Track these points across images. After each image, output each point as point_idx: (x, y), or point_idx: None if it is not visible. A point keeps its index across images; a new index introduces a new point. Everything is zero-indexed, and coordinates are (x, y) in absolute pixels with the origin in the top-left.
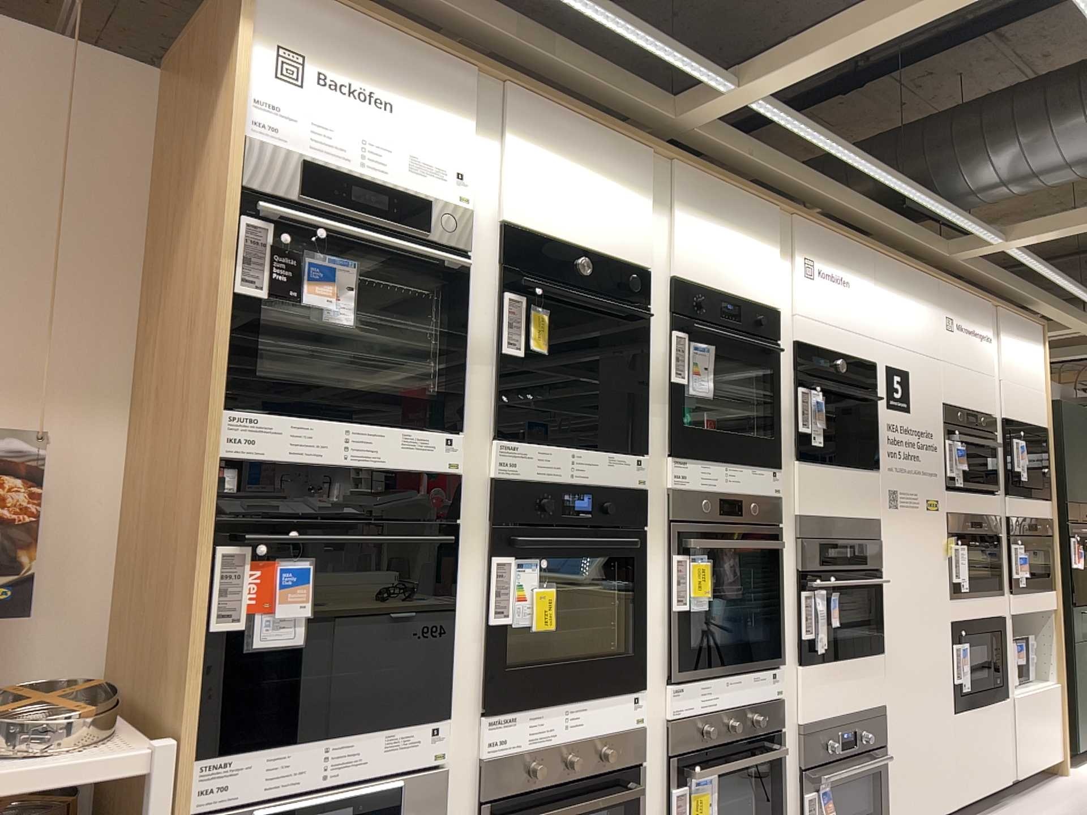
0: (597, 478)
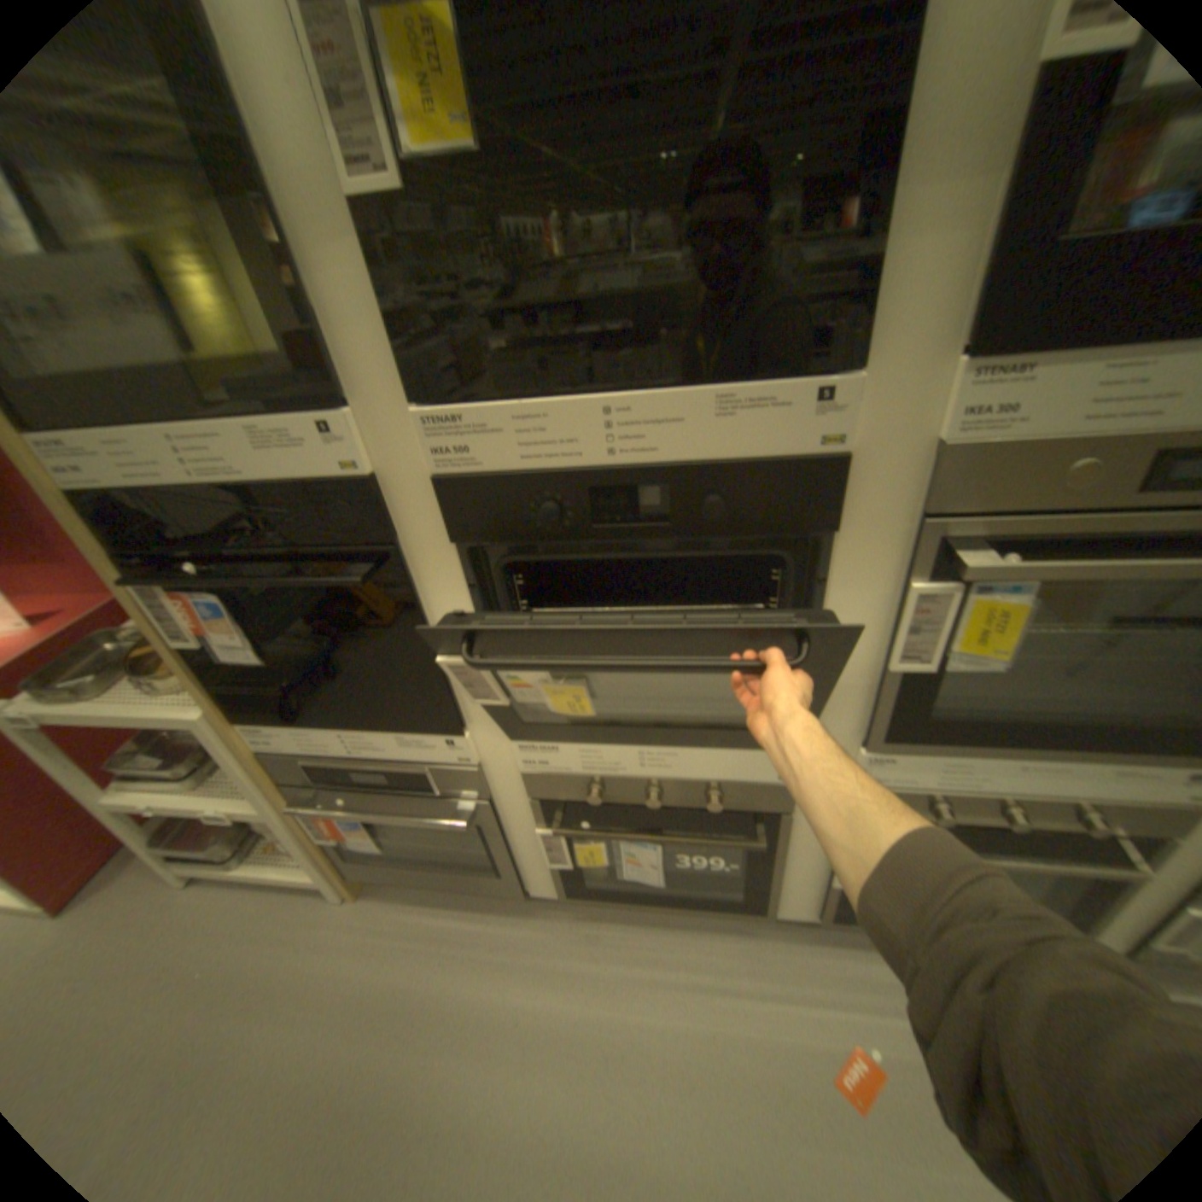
0: (688, 452)
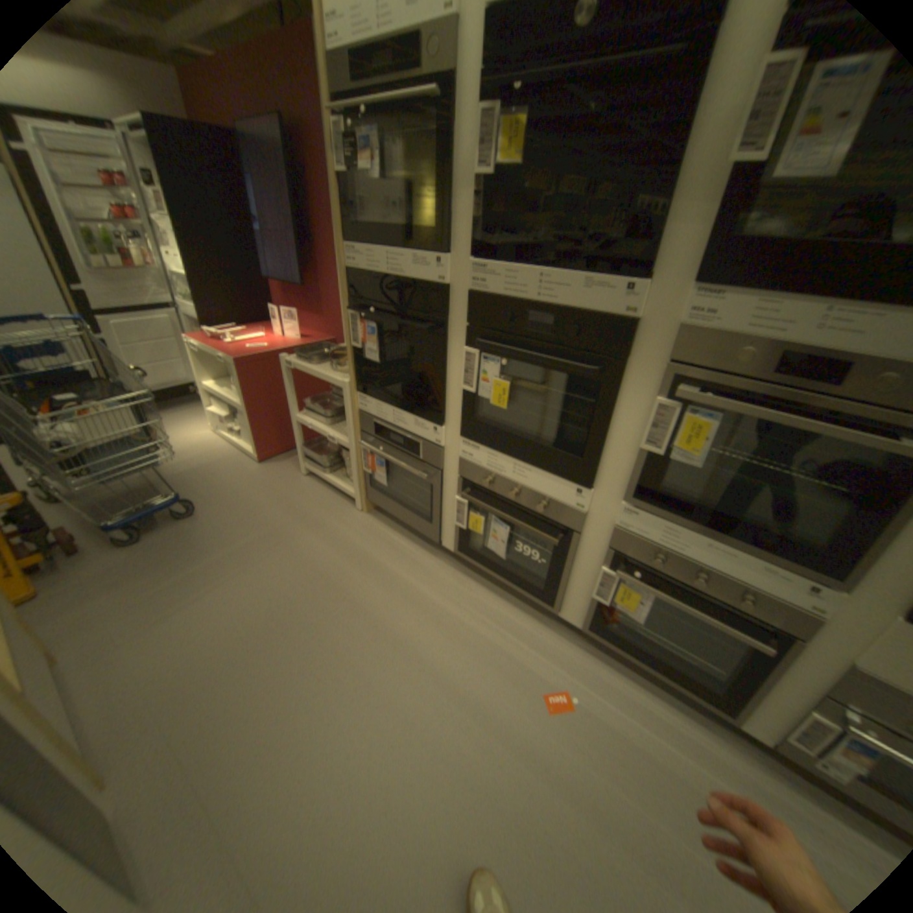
0: (568, 303)
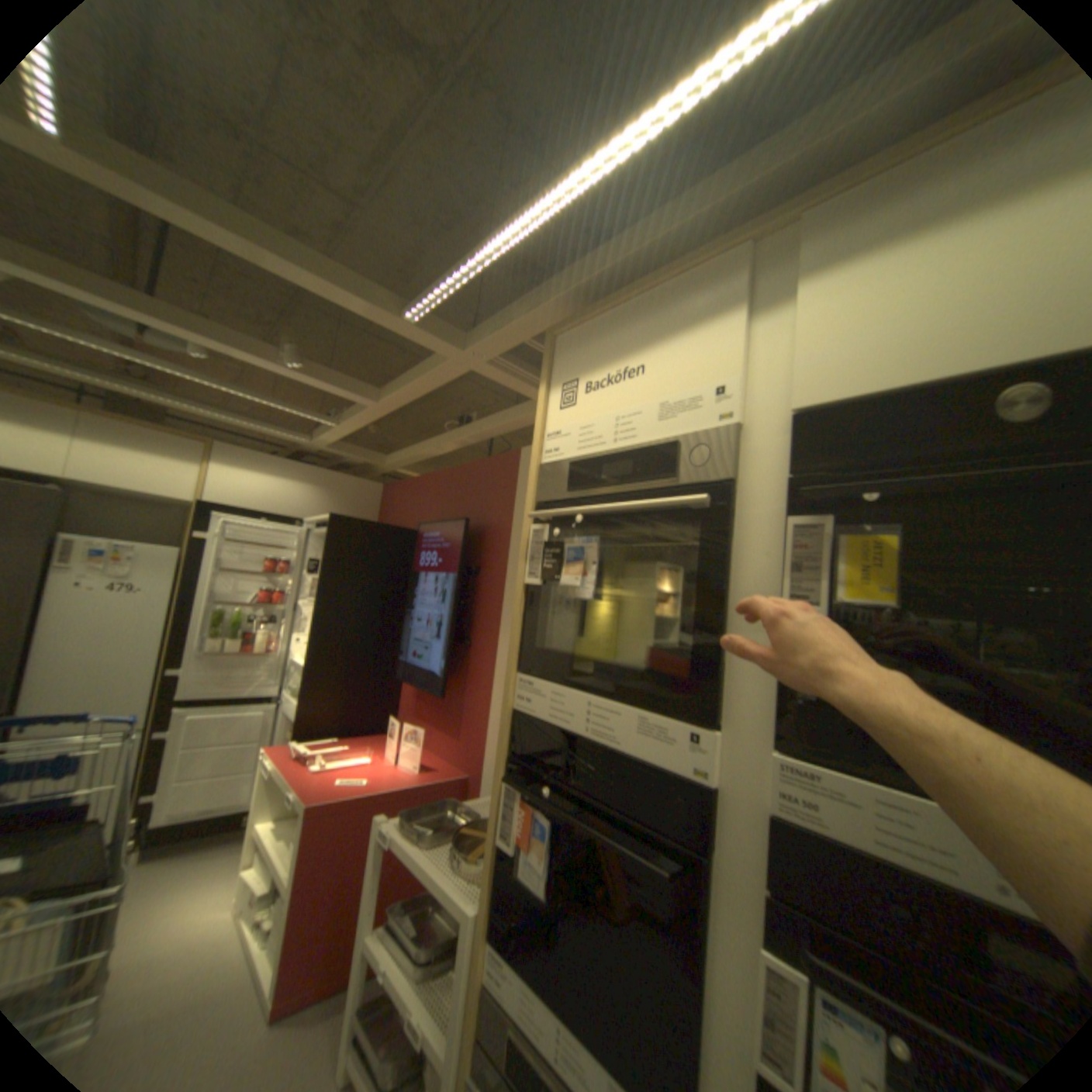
0: None
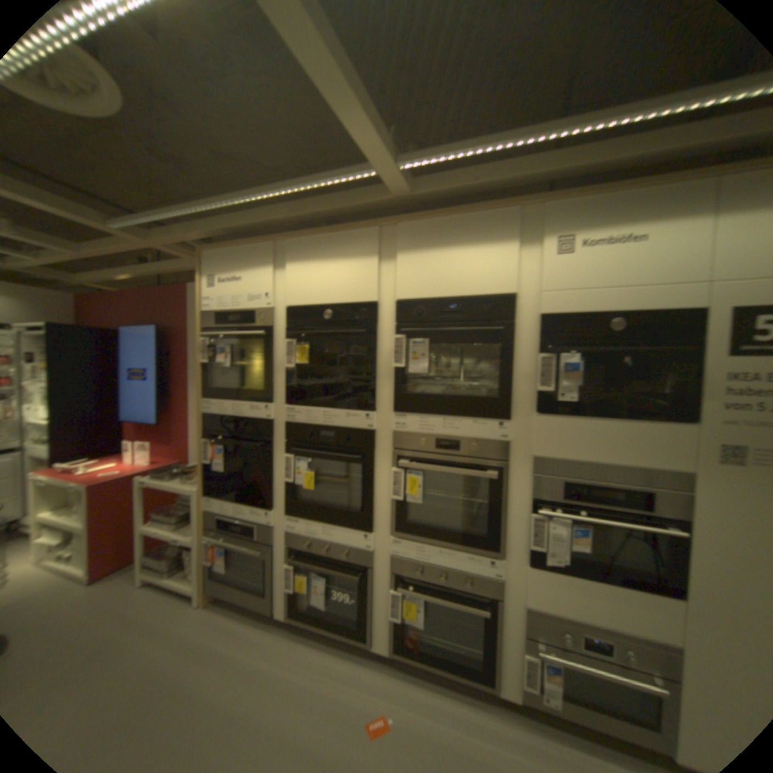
0: (341, 425)
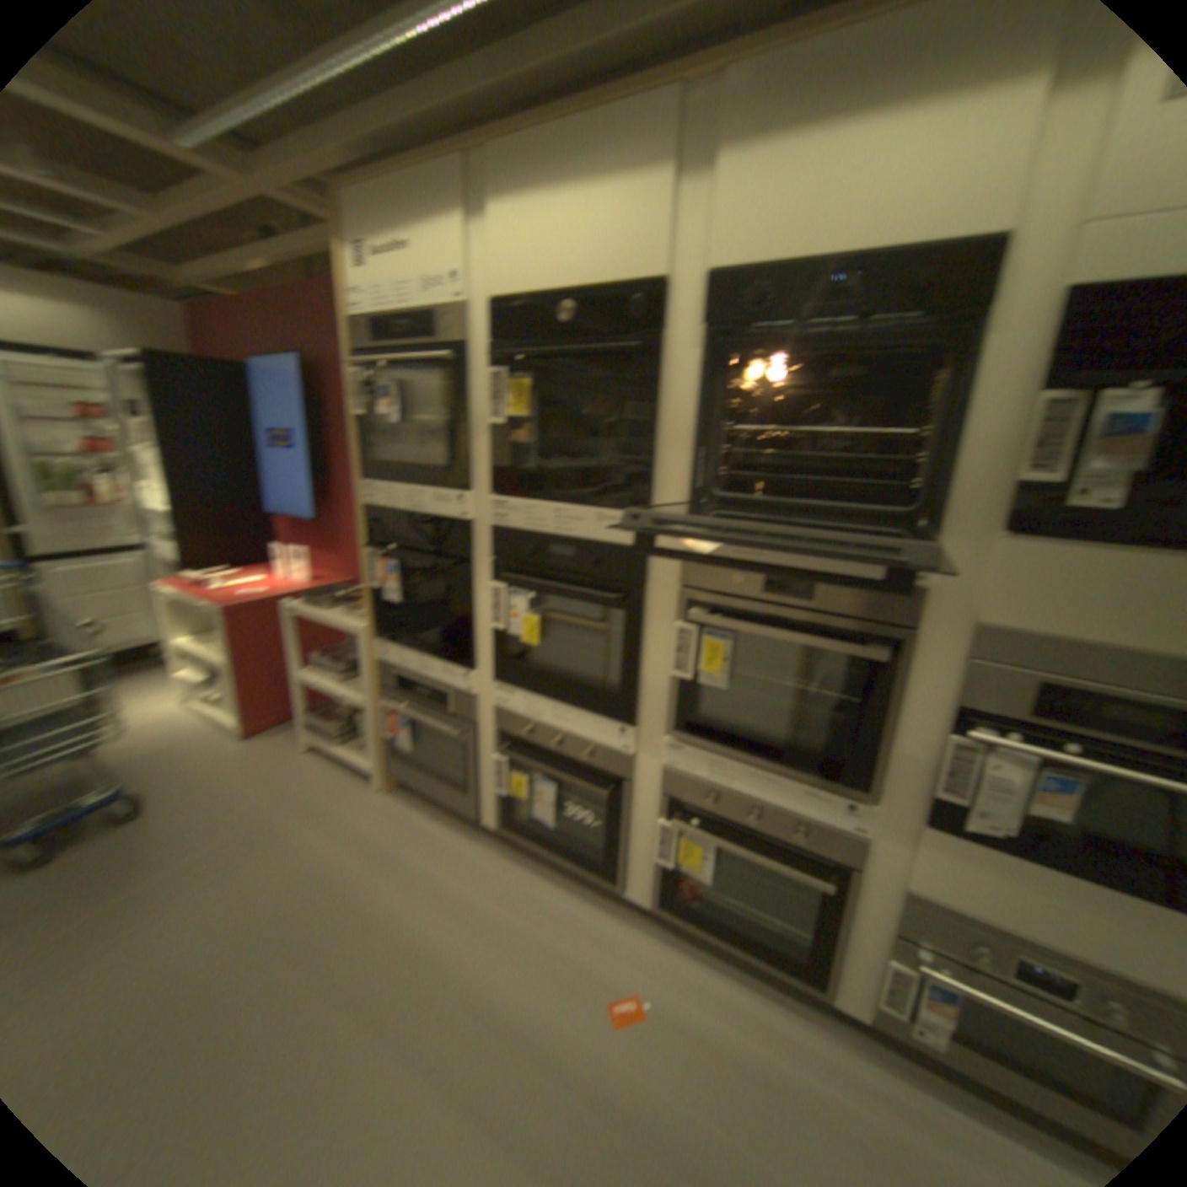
0: (583, 537)
